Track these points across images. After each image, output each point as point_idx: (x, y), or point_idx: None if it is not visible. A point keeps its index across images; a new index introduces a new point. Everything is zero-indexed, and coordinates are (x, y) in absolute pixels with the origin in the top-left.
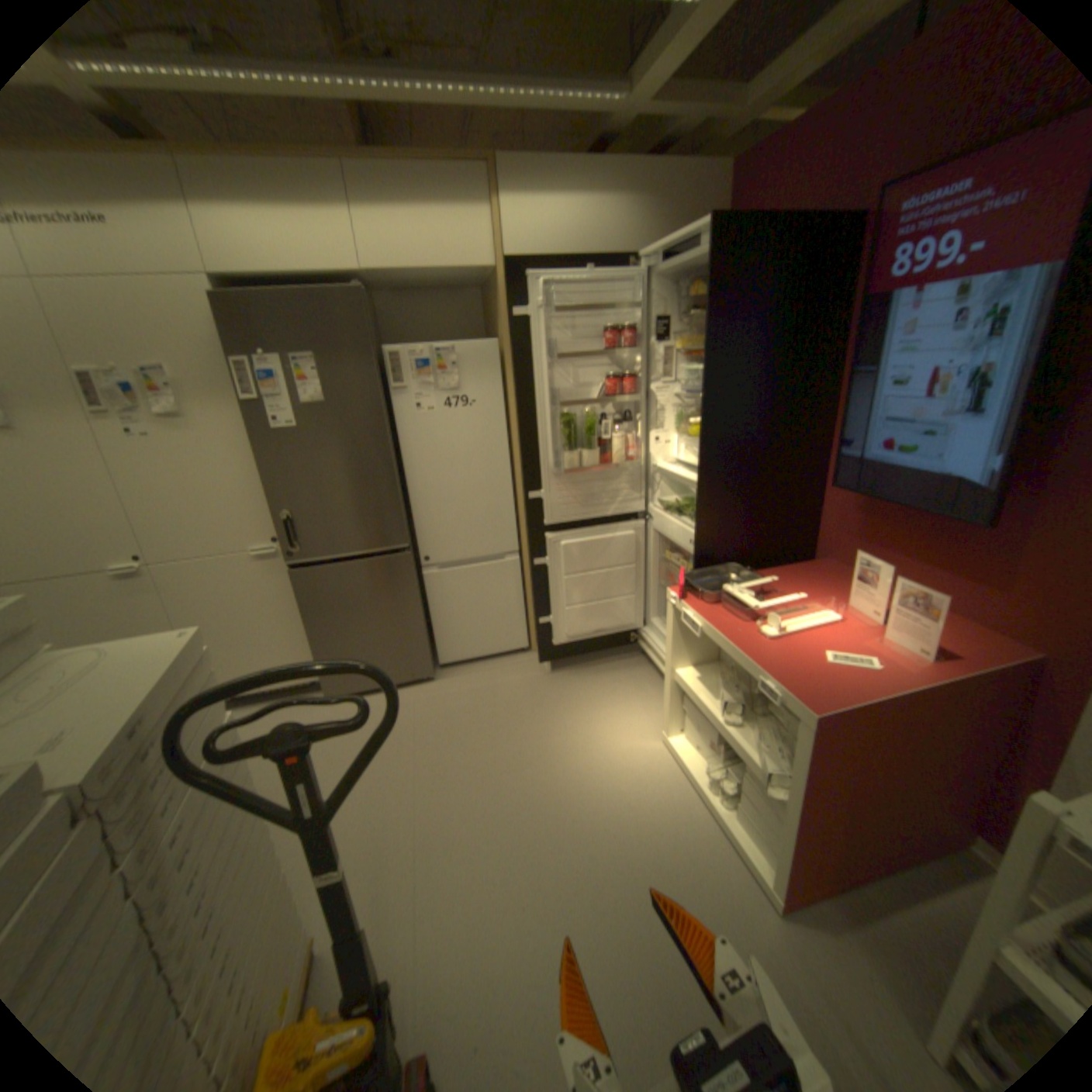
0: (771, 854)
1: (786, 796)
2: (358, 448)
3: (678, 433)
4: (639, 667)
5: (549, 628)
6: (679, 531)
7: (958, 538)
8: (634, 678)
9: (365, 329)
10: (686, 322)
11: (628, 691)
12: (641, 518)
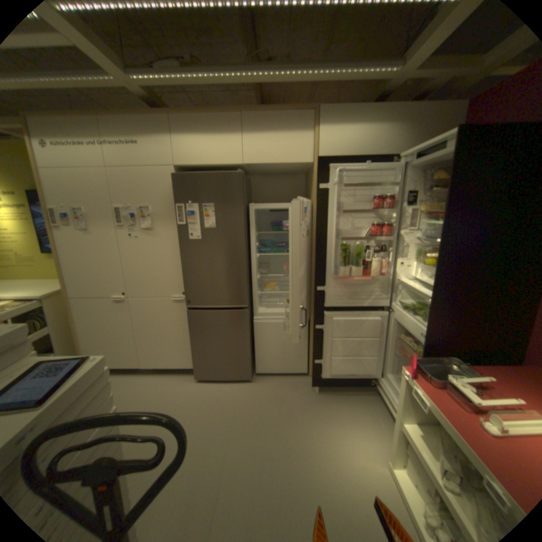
0: None
1: None
2: (229, 252)
3: (417, 261)
4: (376, 403)
5: (320, 367)
6: (414, 325)
7: None
8: (372, 411)
9: (241, 192)
10: (429, 194)
11: (367, 420)
12: (387, 309)
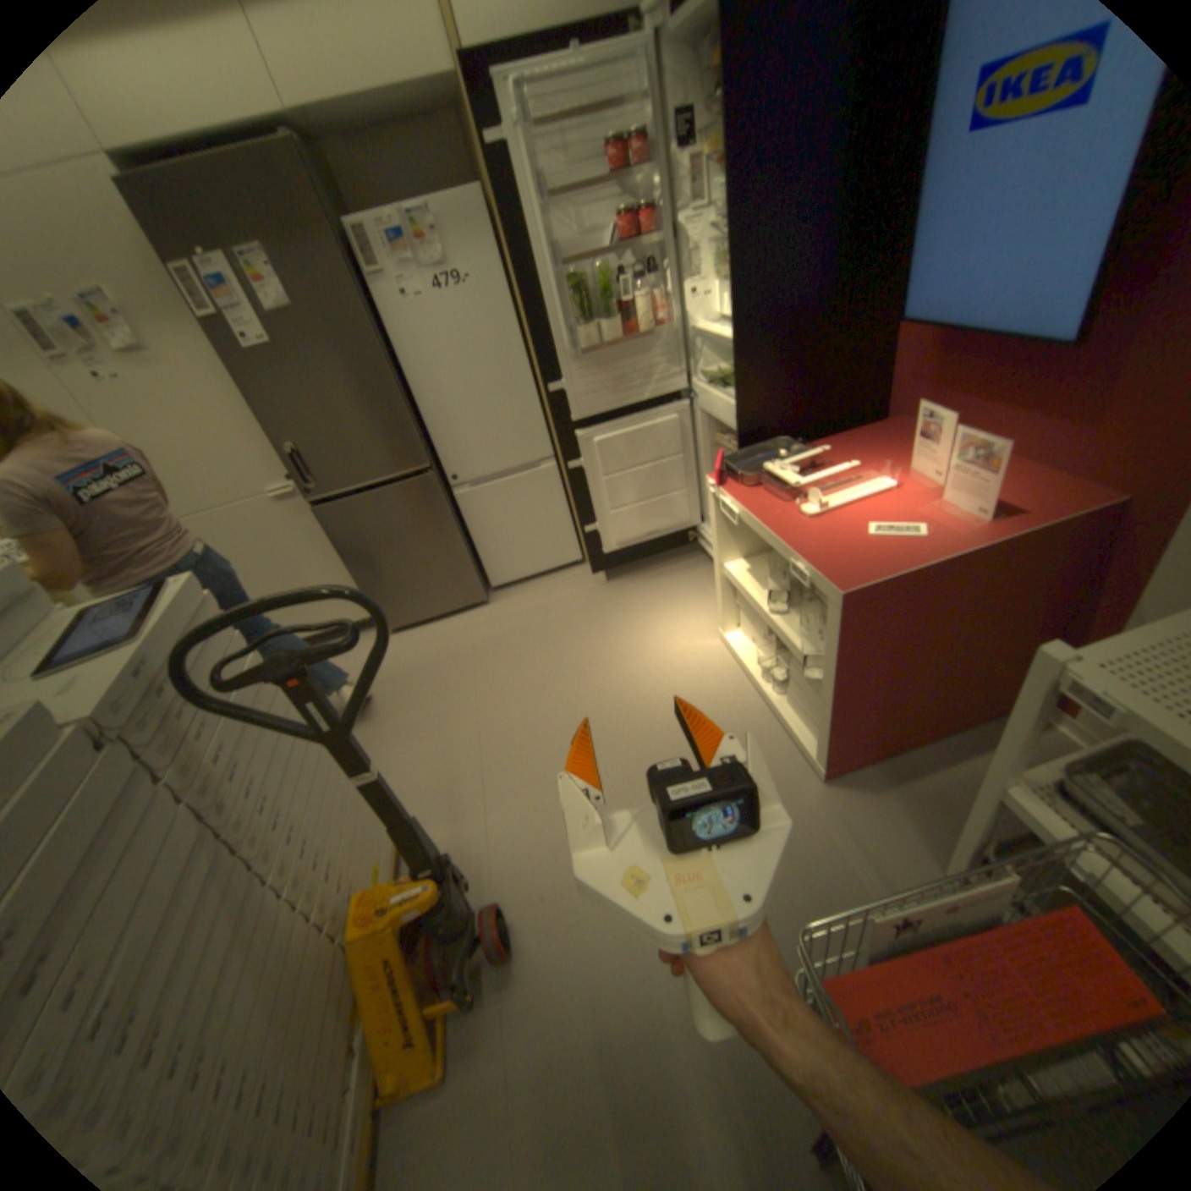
0: (813, 729)
1: (824, 675)
2: (344, 358)
3: (719, 279)
4: (699, 566)
5: (597, 537)
6: (724, 407)
7: (1046, 365)
8: (693, 579)
9: (311, 198)
10: (715, 111)
11: (687, 592)
12: (685, 397)
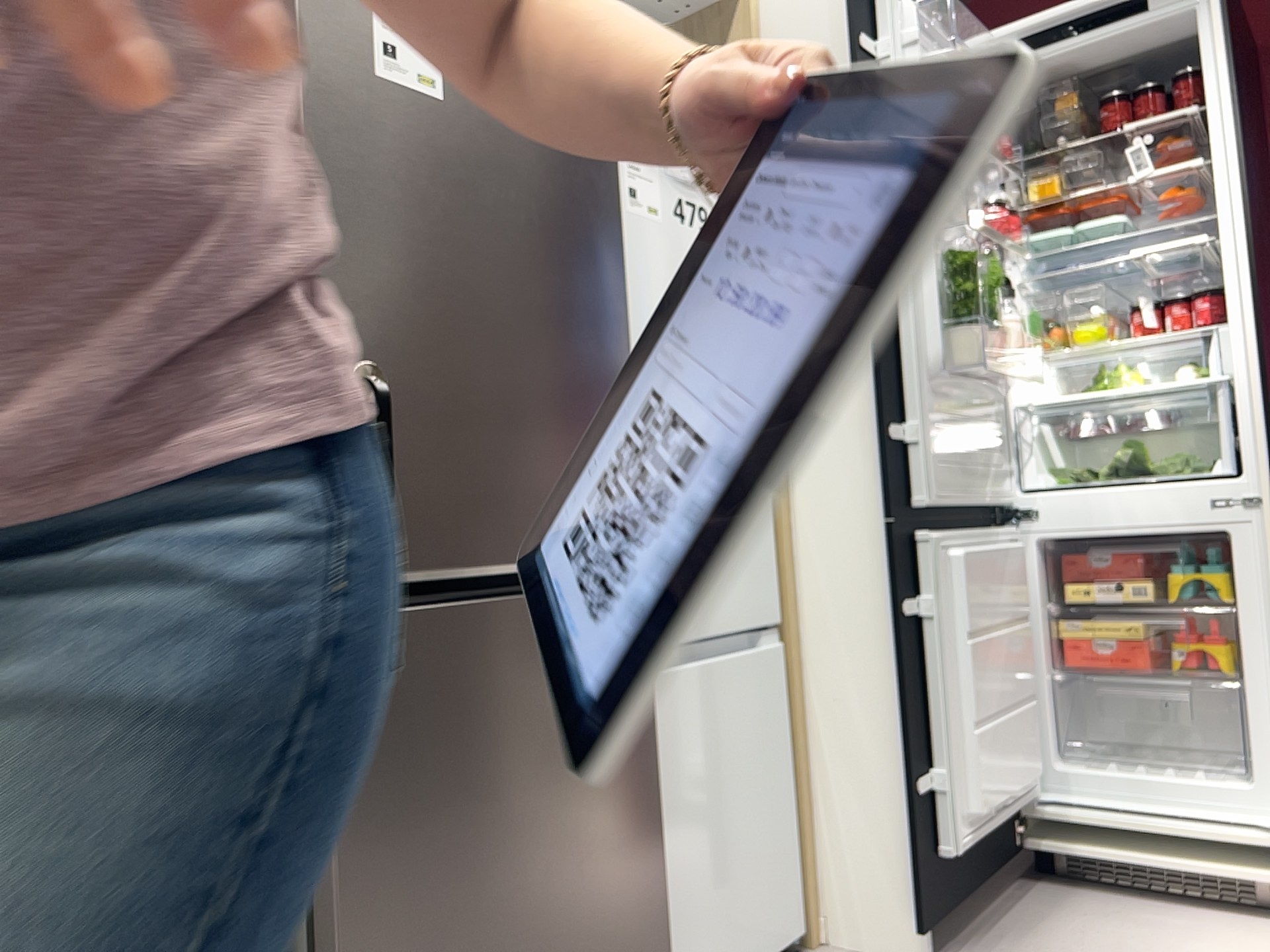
0: None
1: None
2: (565, 226)
3: (1035, 352)
4: (1072, 895)
5: (933, 809)
6: (1164, 496)
7: None
8: (1104, 913)
9: None
10: (1018, 168)
11: (1140, 934)
12: (999, 523)
